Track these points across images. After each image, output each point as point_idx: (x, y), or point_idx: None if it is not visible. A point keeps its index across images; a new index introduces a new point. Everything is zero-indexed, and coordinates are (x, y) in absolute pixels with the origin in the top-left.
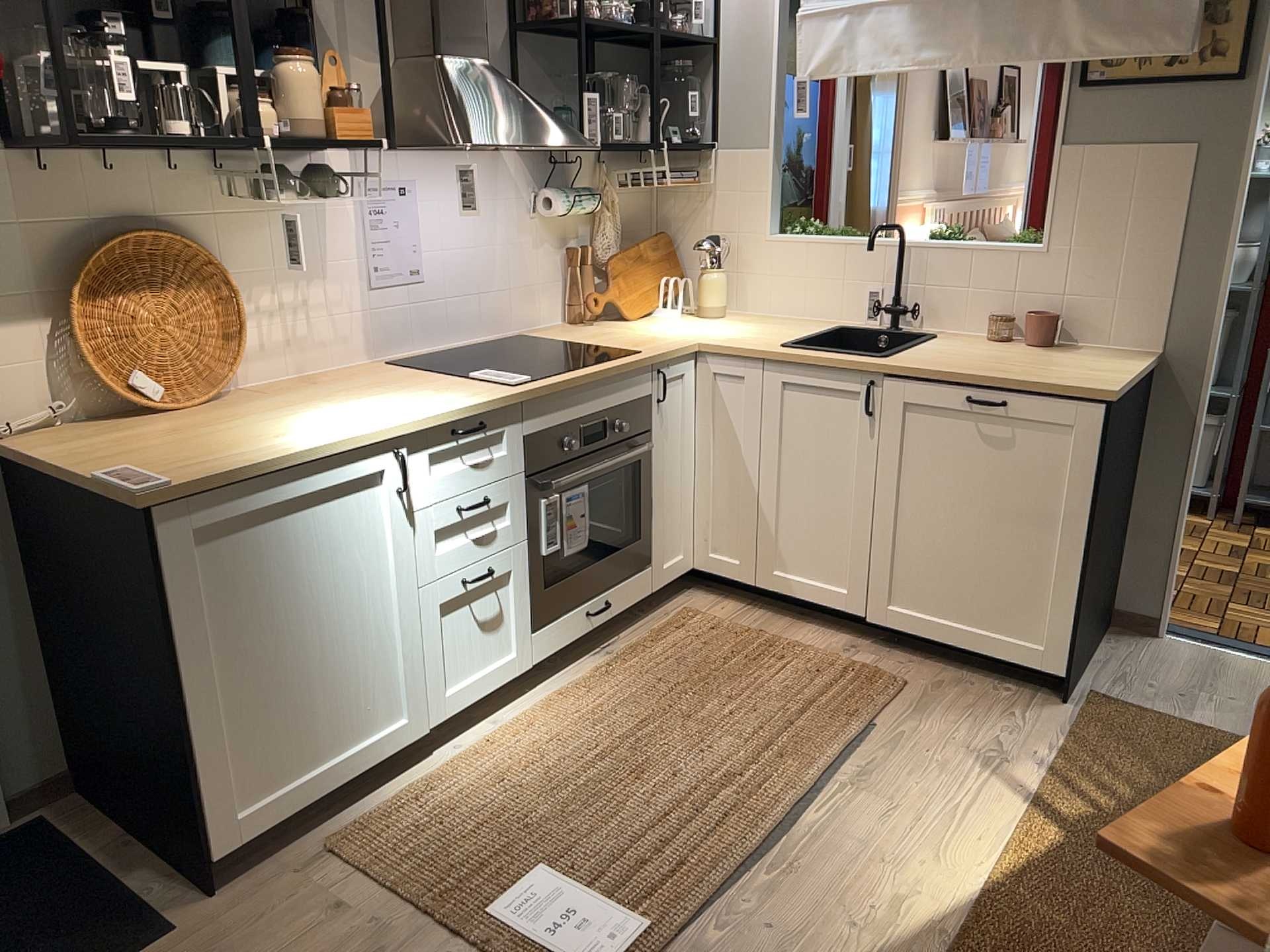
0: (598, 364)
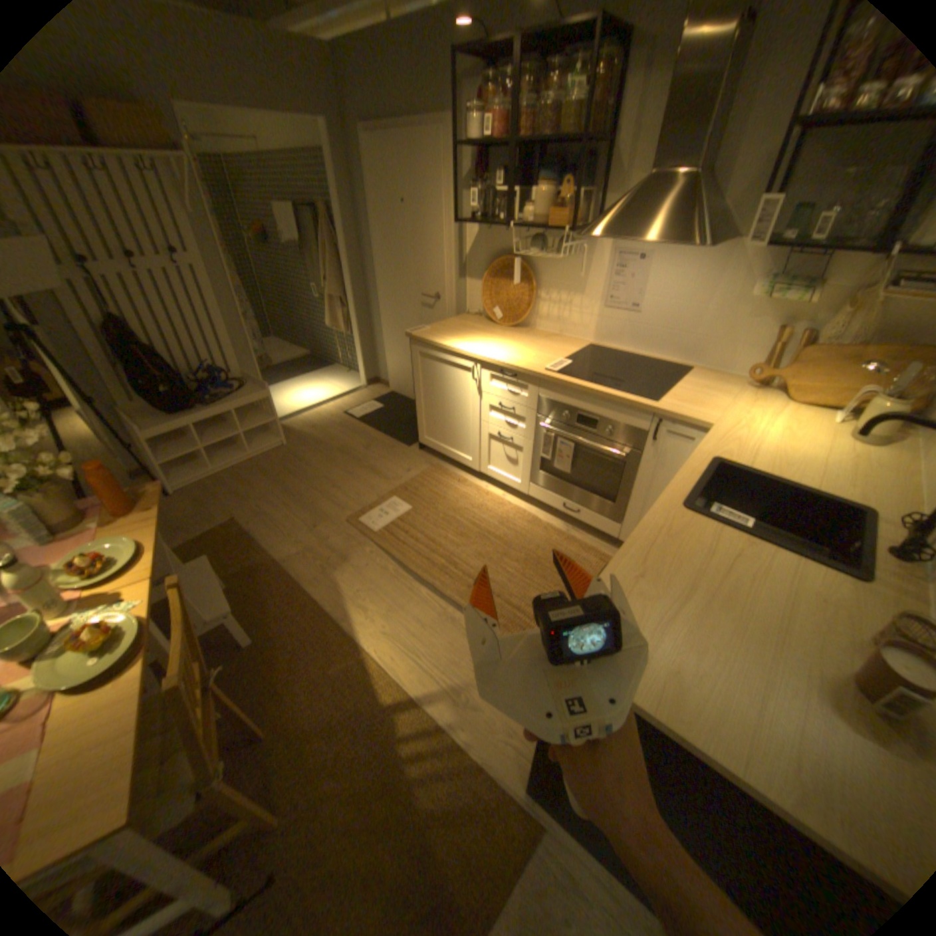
0: (608, 389)
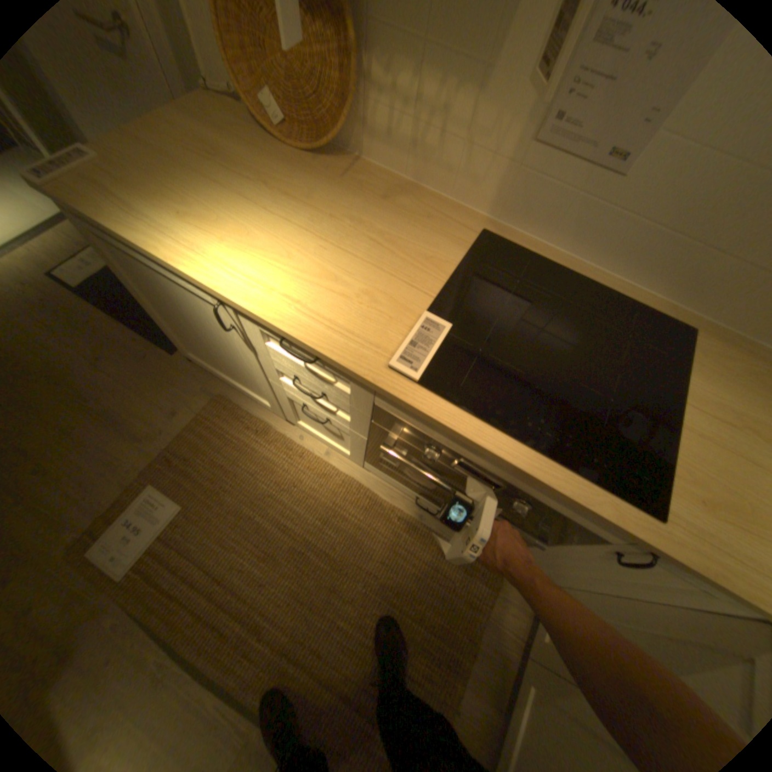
0: (549, 460)
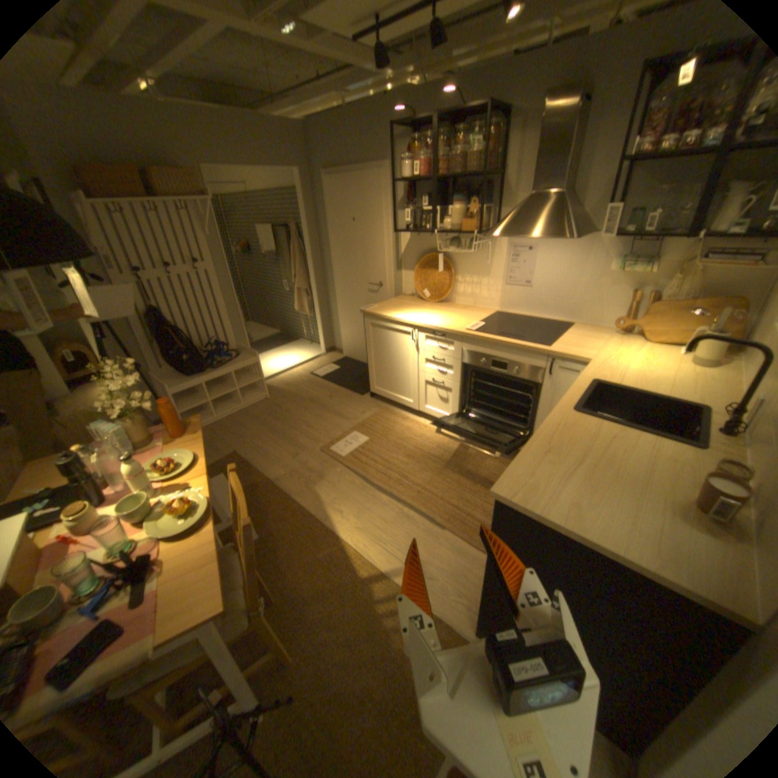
0: (513, 340)
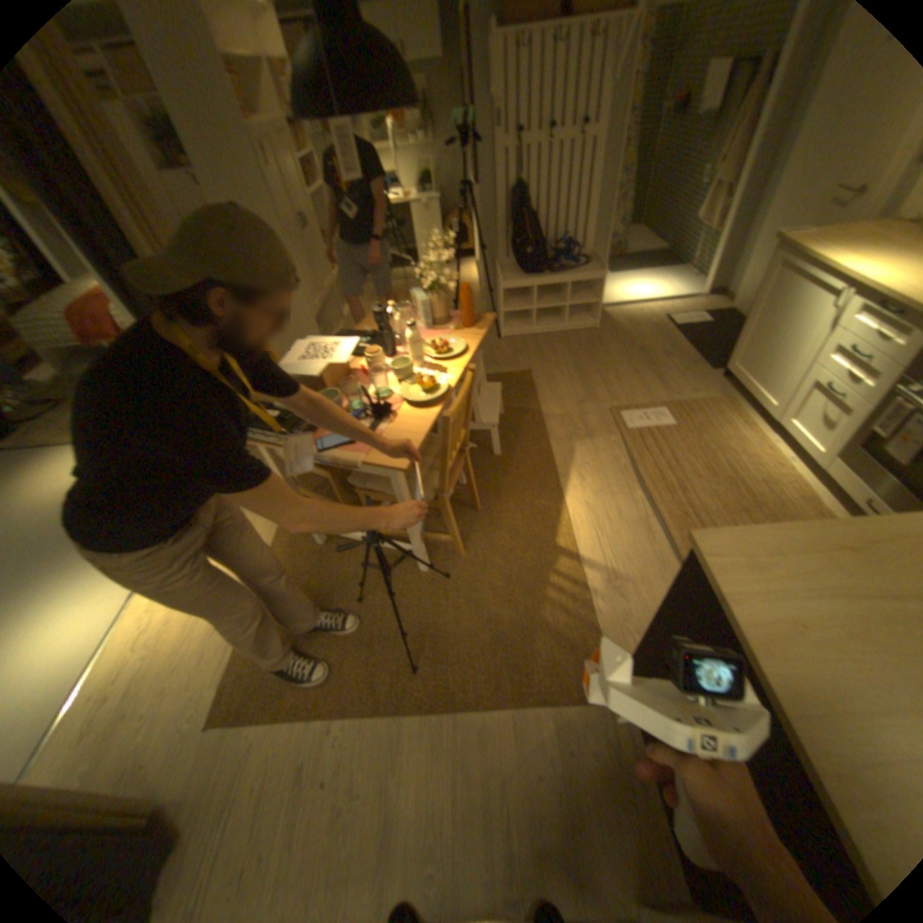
0: None
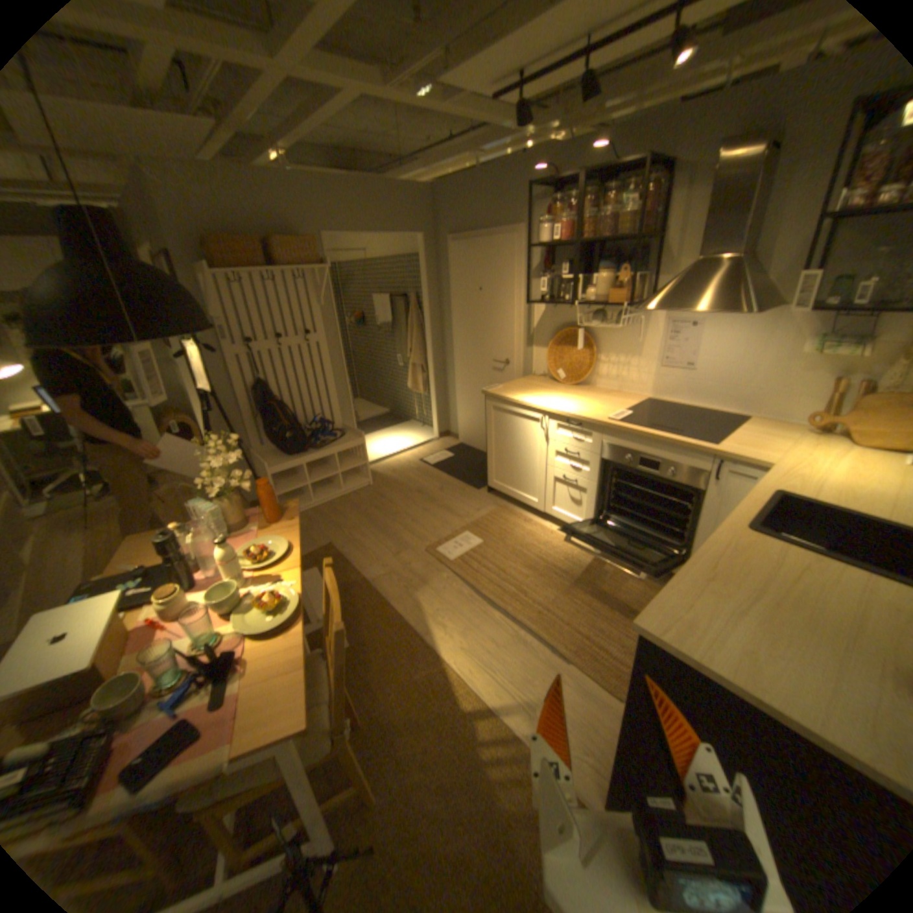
0: (668, 434)
